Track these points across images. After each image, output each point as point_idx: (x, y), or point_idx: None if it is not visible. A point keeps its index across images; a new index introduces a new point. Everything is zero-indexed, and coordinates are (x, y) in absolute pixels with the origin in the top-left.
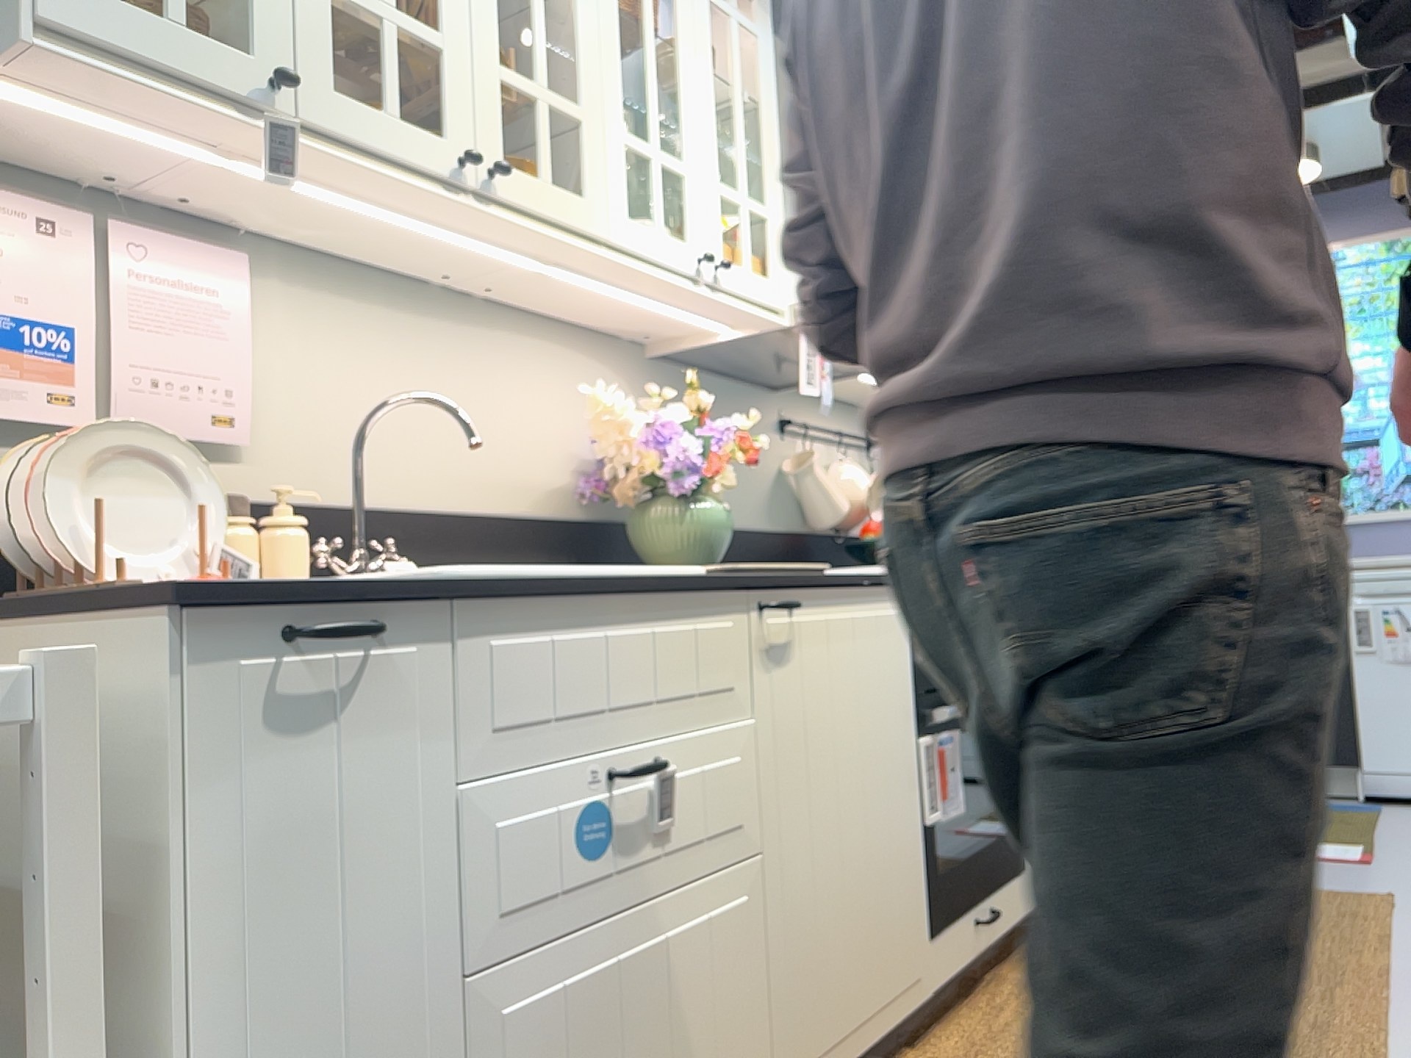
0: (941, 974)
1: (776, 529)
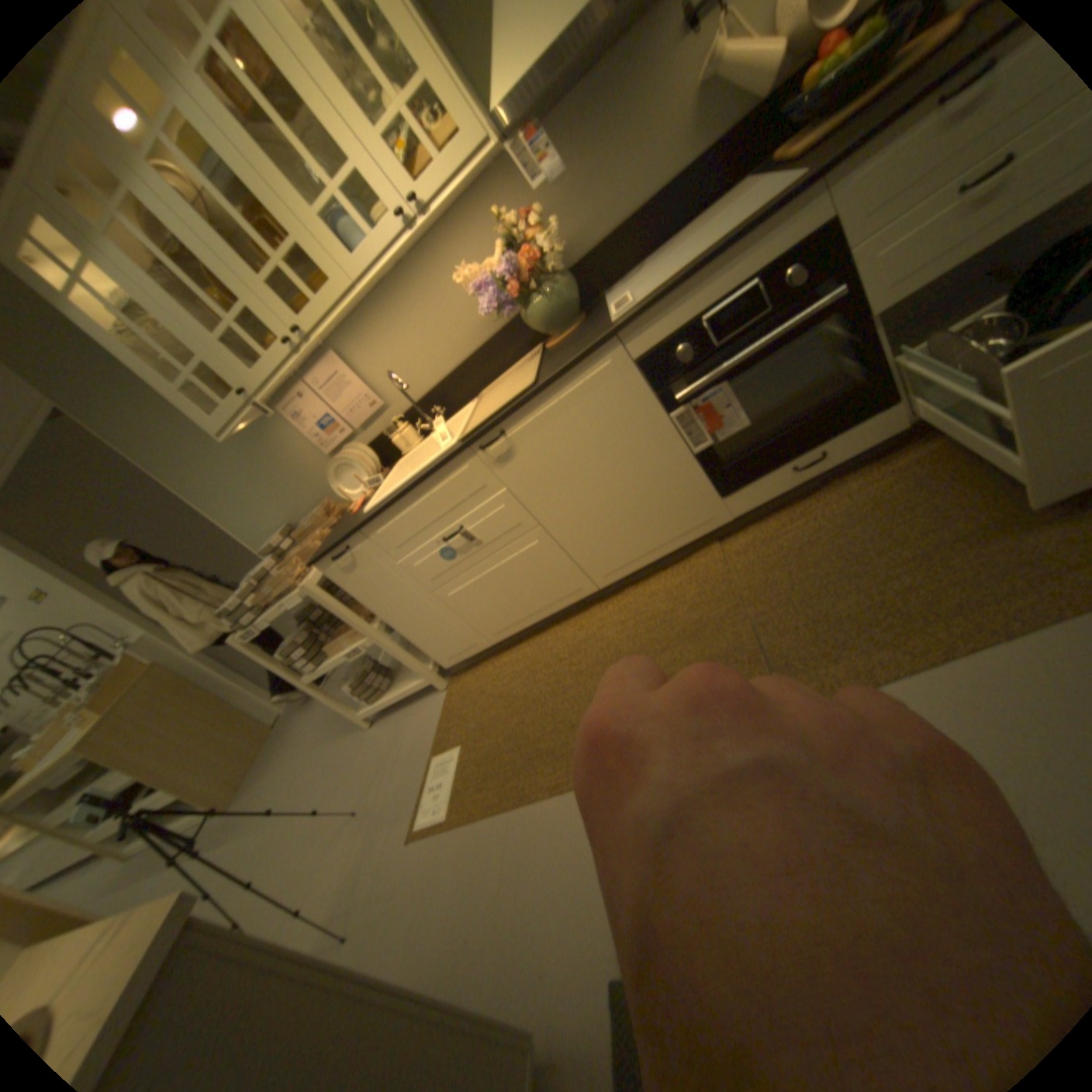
0: (742, 508)
1: (709, 145)
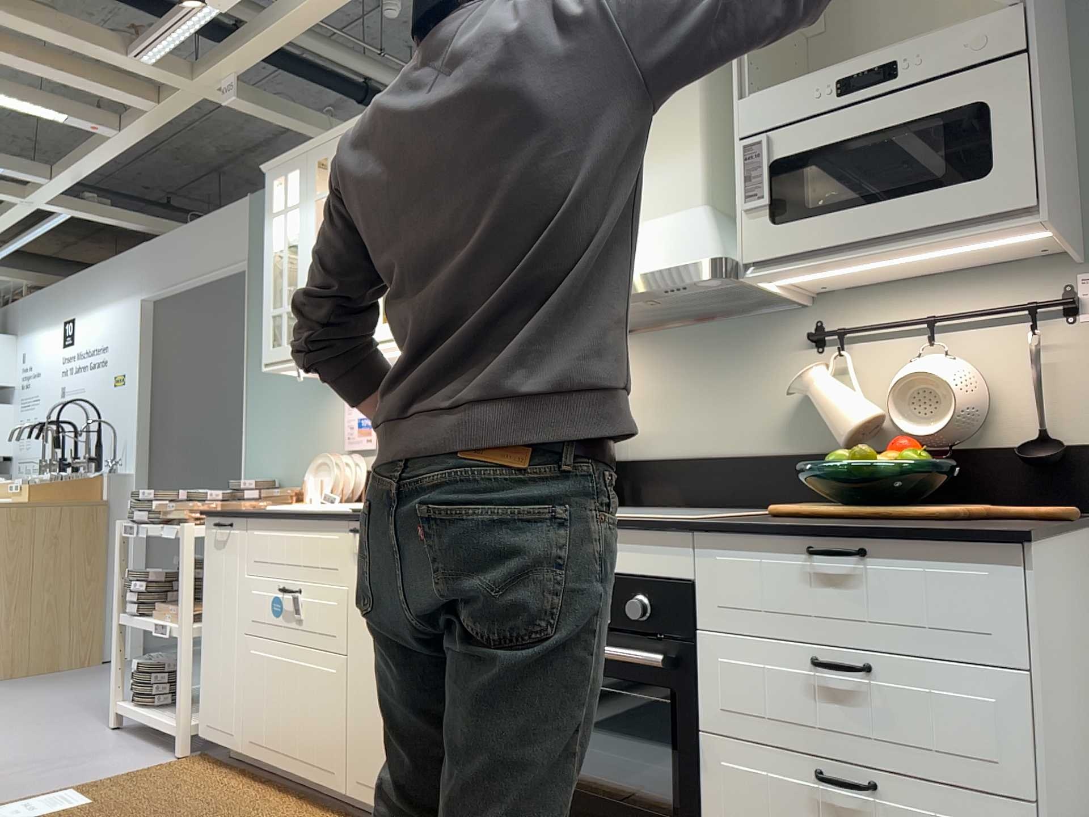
0: None
1: (788, 452)
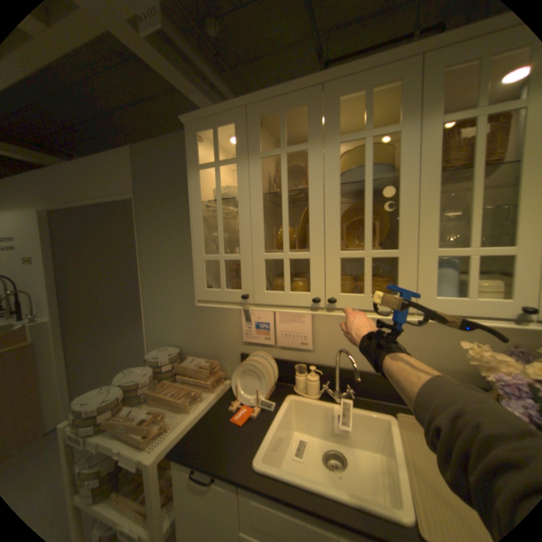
0: None
1: None
